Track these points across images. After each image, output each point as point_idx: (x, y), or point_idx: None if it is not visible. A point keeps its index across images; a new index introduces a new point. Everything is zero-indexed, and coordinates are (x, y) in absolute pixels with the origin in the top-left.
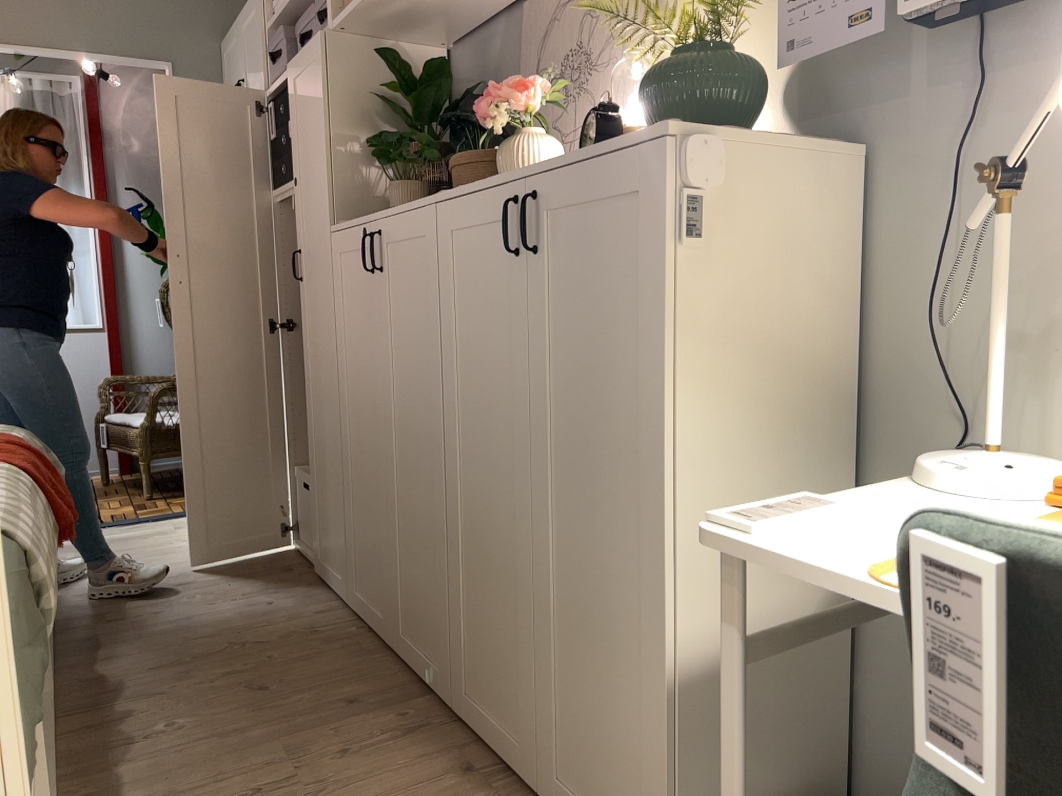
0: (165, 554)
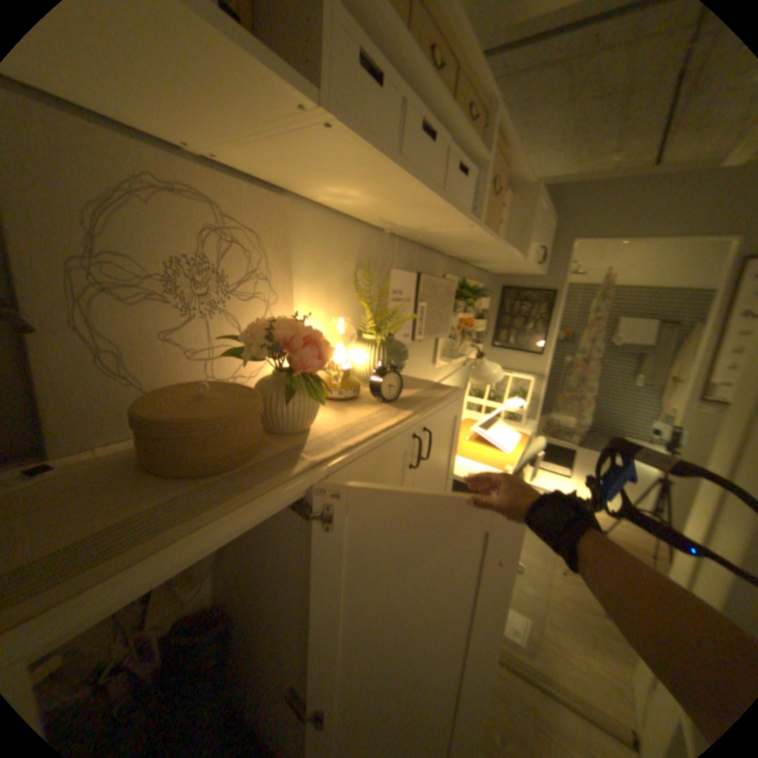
0: None
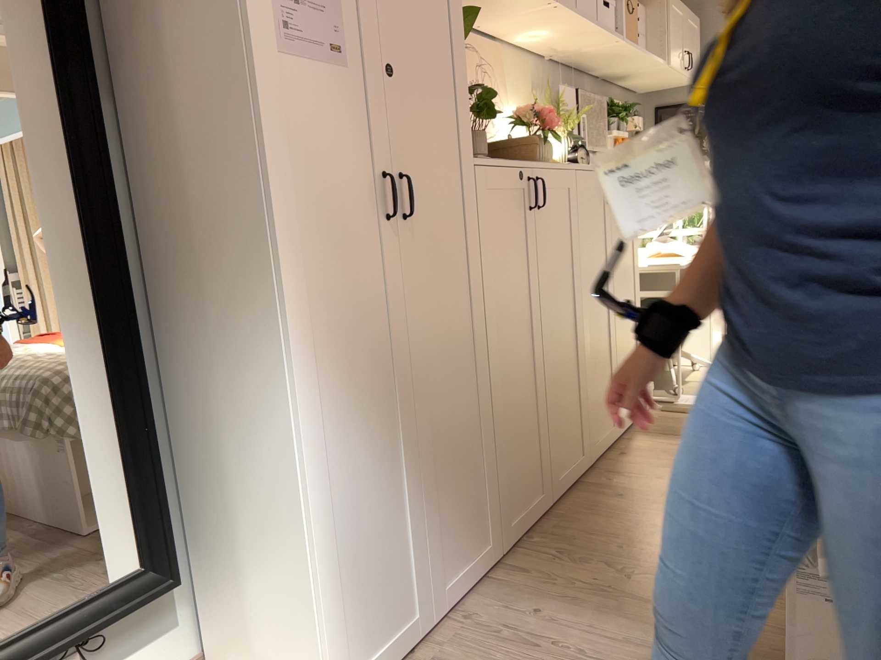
0: None
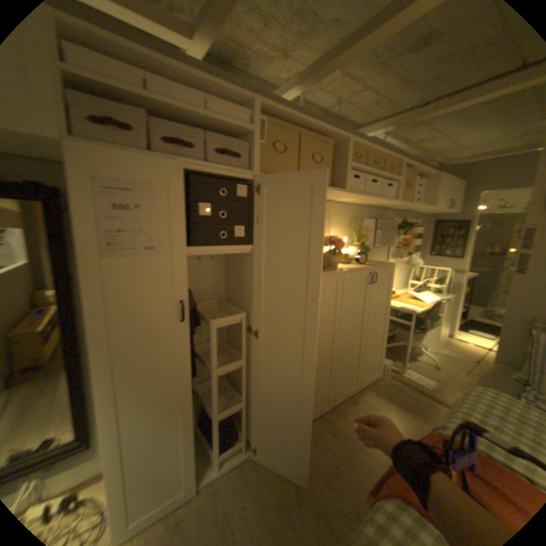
0: None
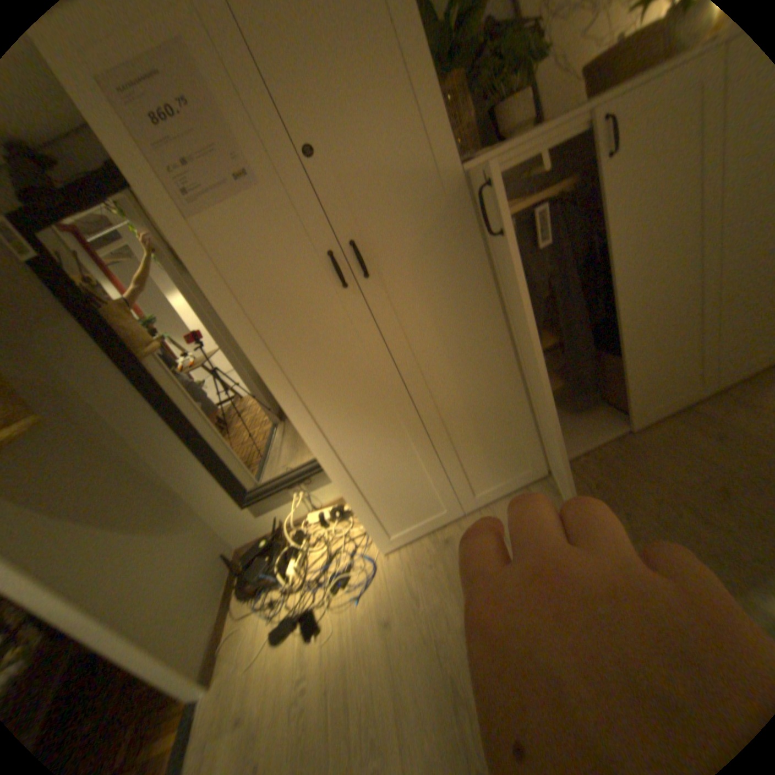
0: (348, 700)
